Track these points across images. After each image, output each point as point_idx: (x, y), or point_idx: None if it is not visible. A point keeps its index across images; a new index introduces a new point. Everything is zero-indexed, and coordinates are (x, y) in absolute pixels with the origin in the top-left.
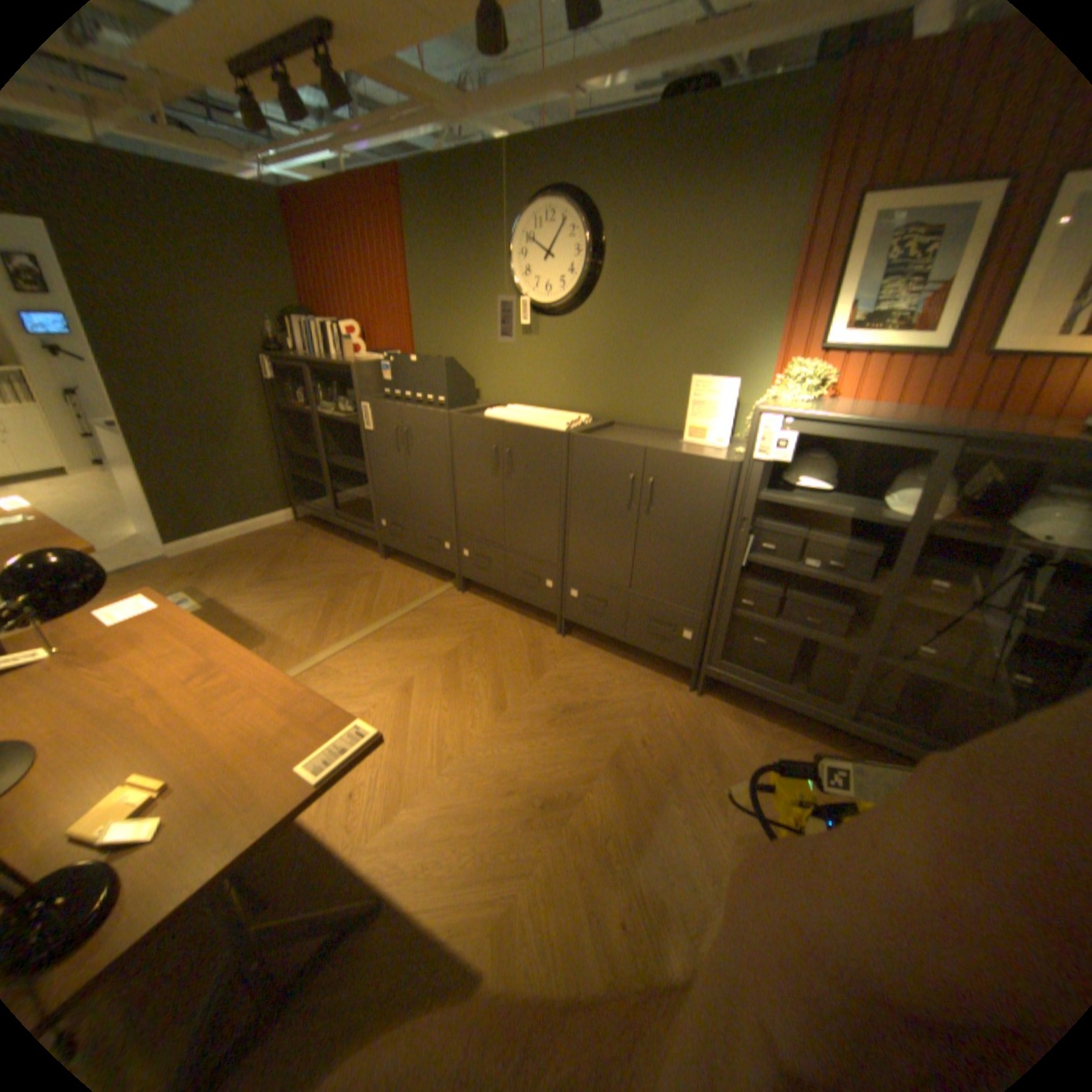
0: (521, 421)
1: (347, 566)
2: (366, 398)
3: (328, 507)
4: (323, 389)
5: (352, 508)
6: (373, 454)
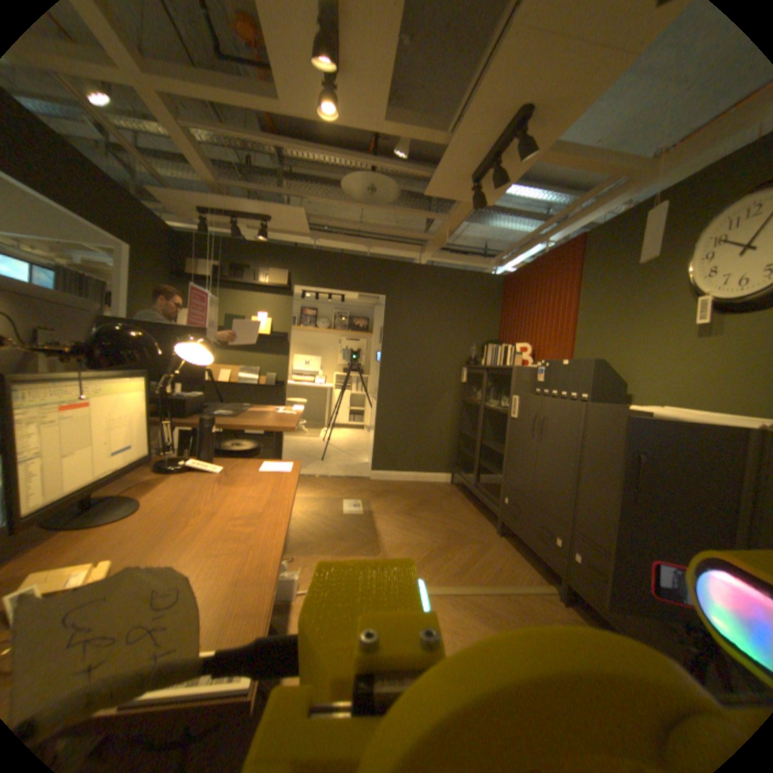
0: (673, 415)
1: (463, 527)
2: (516, 392)
3: (471, 478)
4: (492, 390)
5: (487, 484)
6: (509, 437)
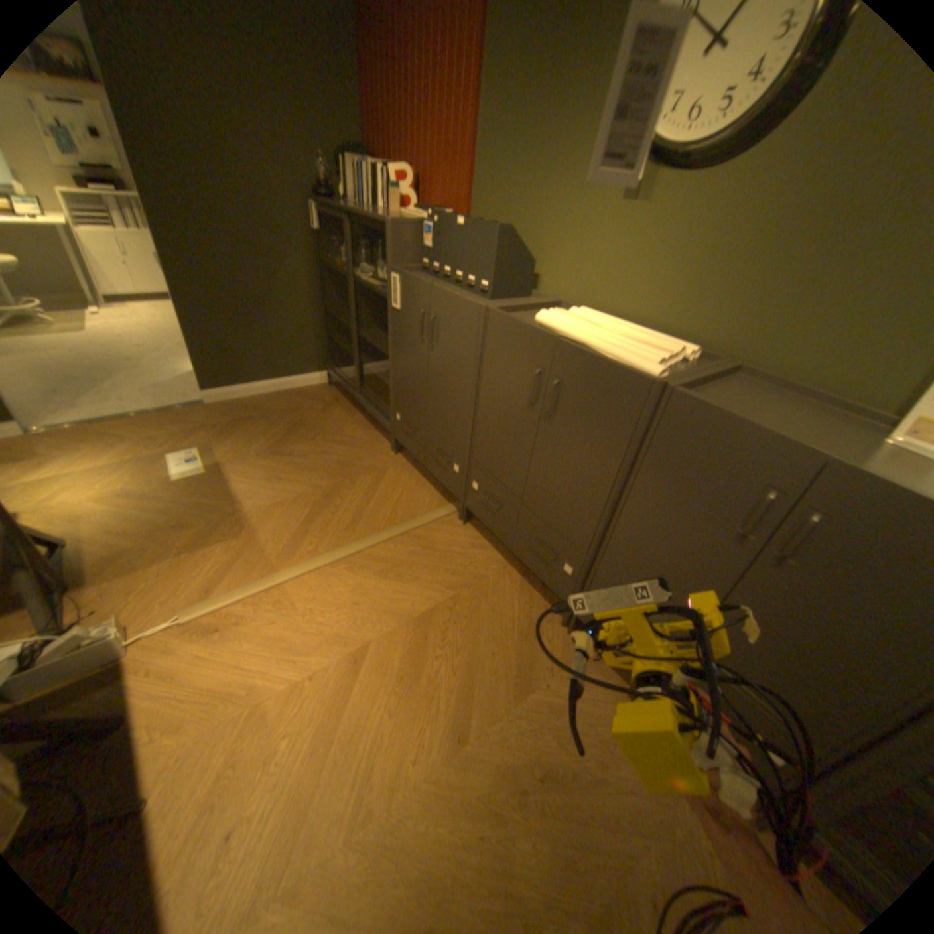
0: (581, 338)
1: (352, 453)
2: (395, 267)
3: (354, 378)
4: (362, 247)
5: (375, 384)
6: (394, 337)
